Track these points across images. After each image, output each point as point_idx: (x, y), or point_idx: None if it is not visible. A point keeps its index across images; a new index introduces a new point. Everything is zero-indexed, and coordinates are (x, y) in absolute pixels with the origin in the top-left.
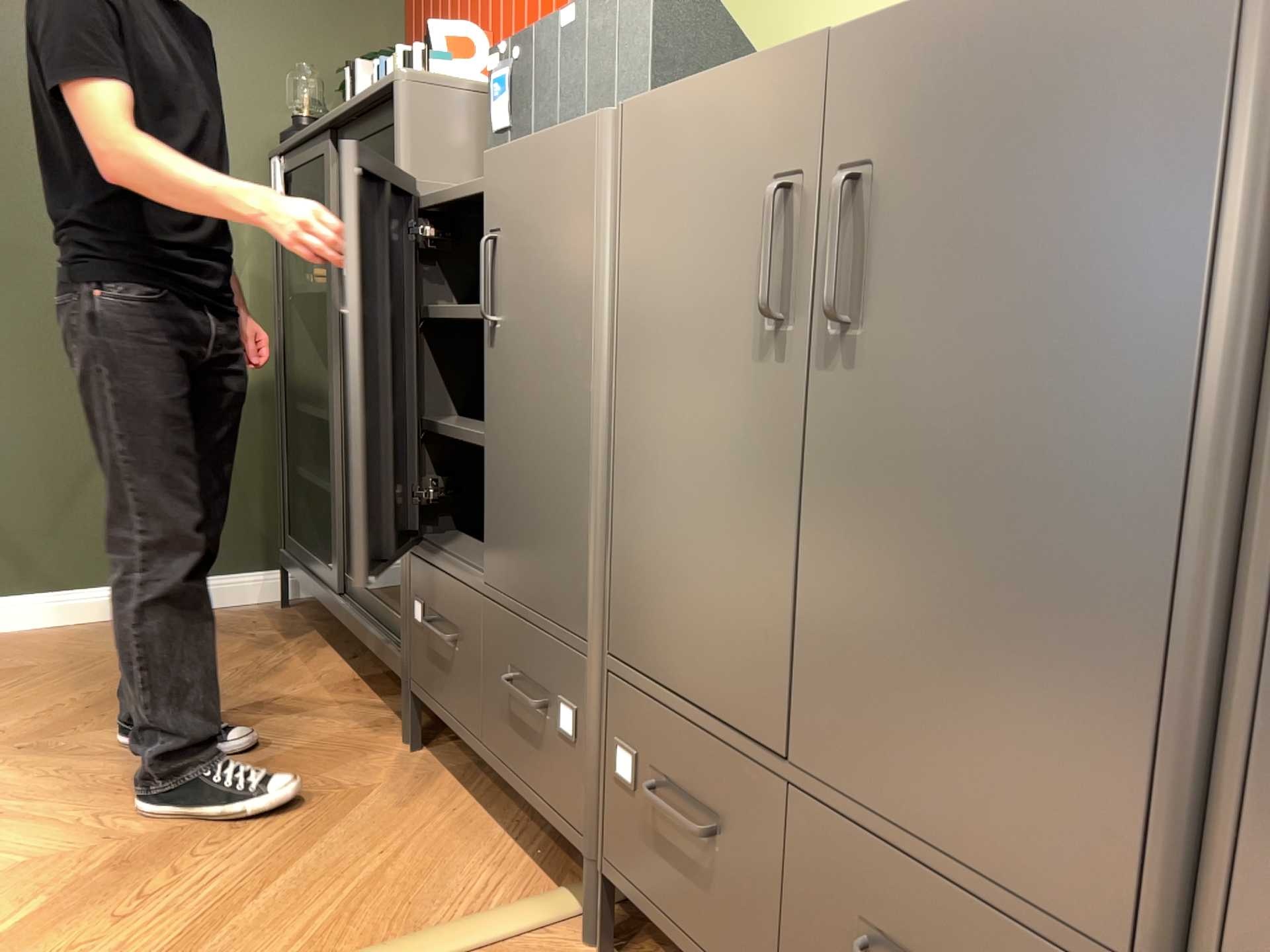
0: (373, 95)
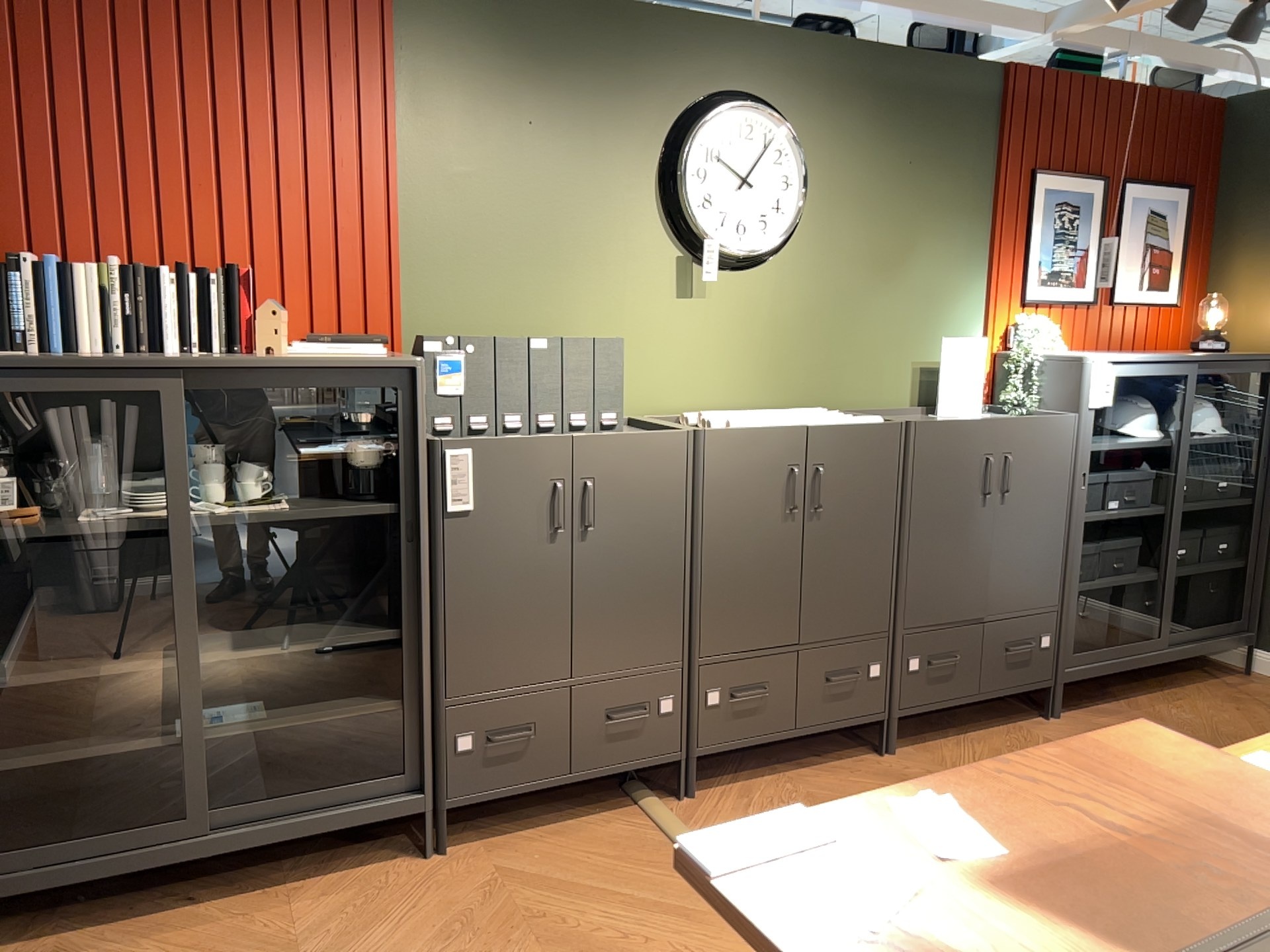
0: (357, 364)
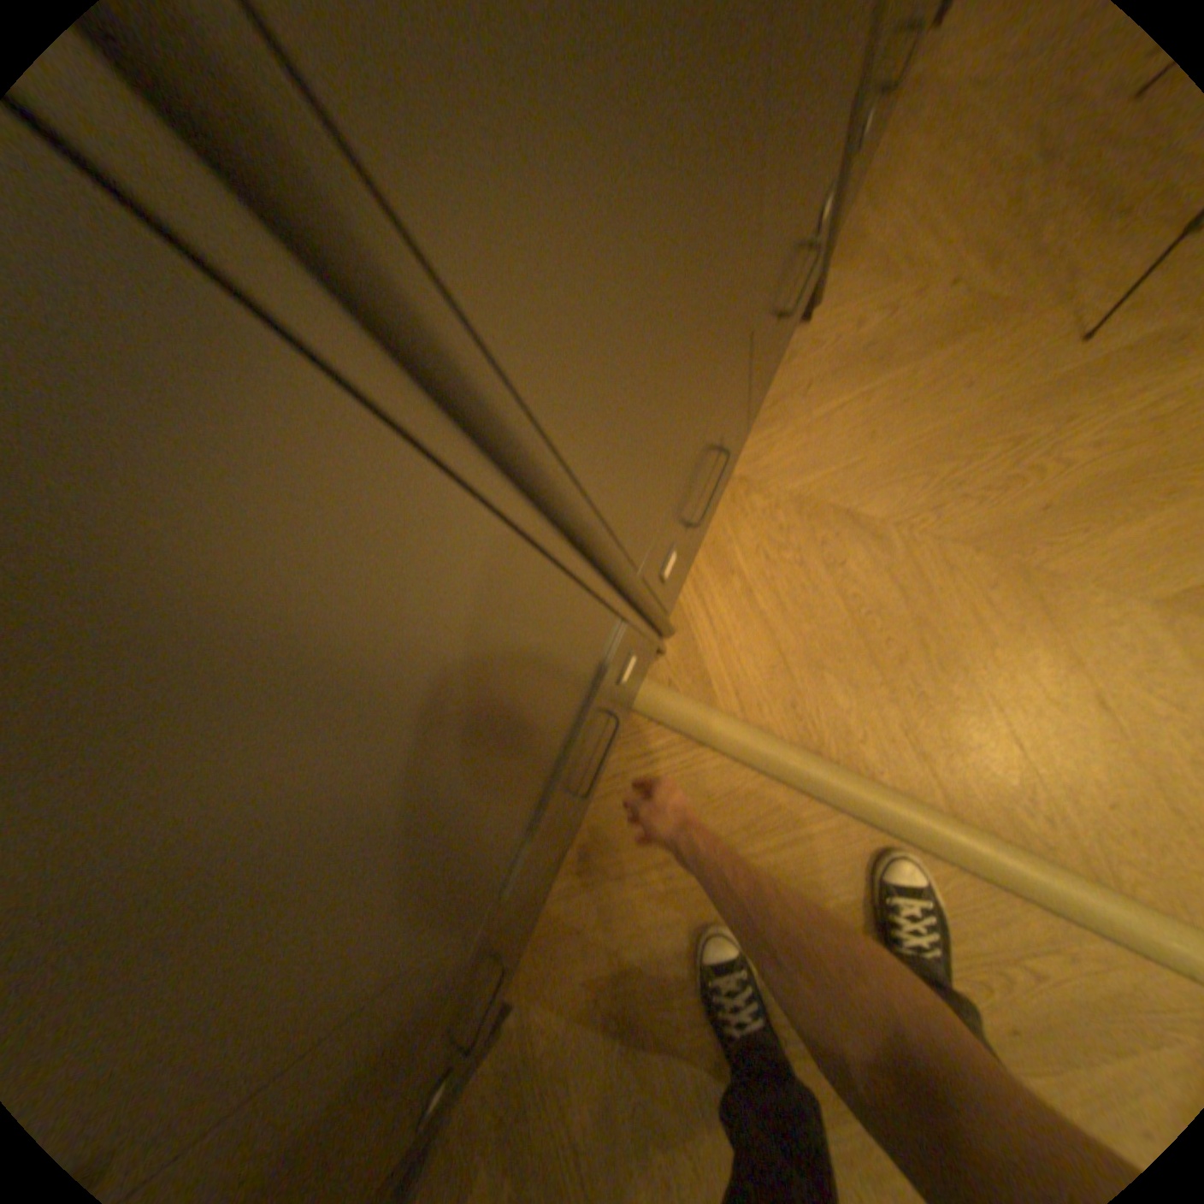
0: None
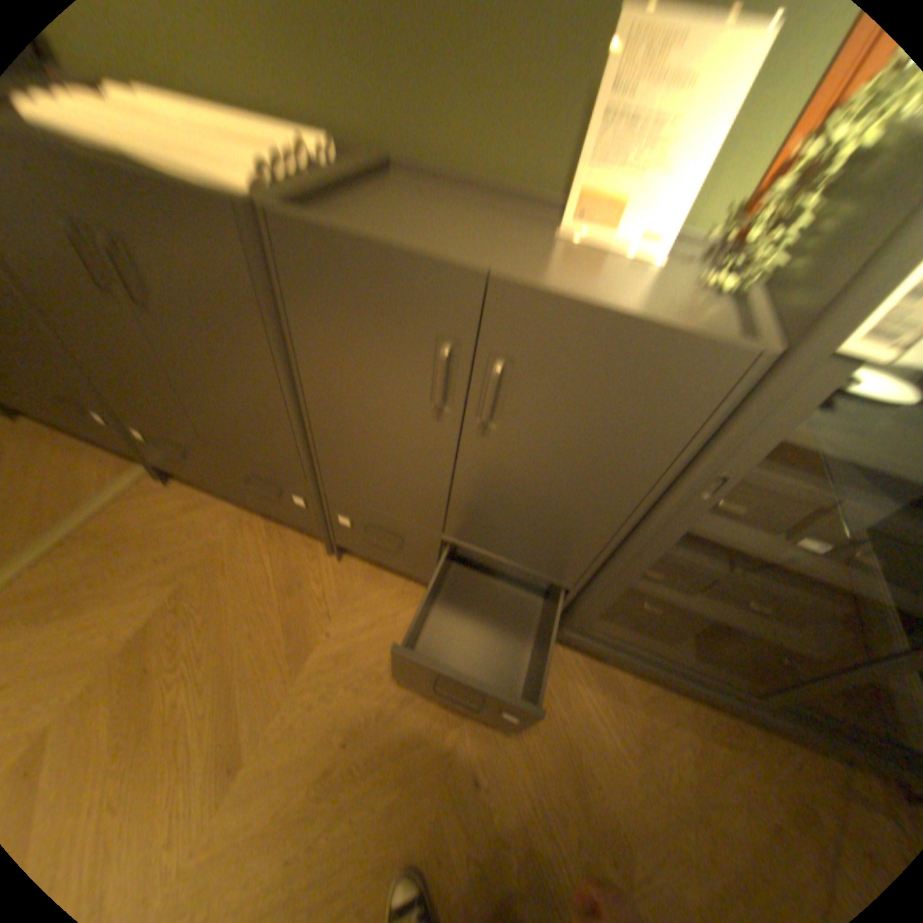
0: None
